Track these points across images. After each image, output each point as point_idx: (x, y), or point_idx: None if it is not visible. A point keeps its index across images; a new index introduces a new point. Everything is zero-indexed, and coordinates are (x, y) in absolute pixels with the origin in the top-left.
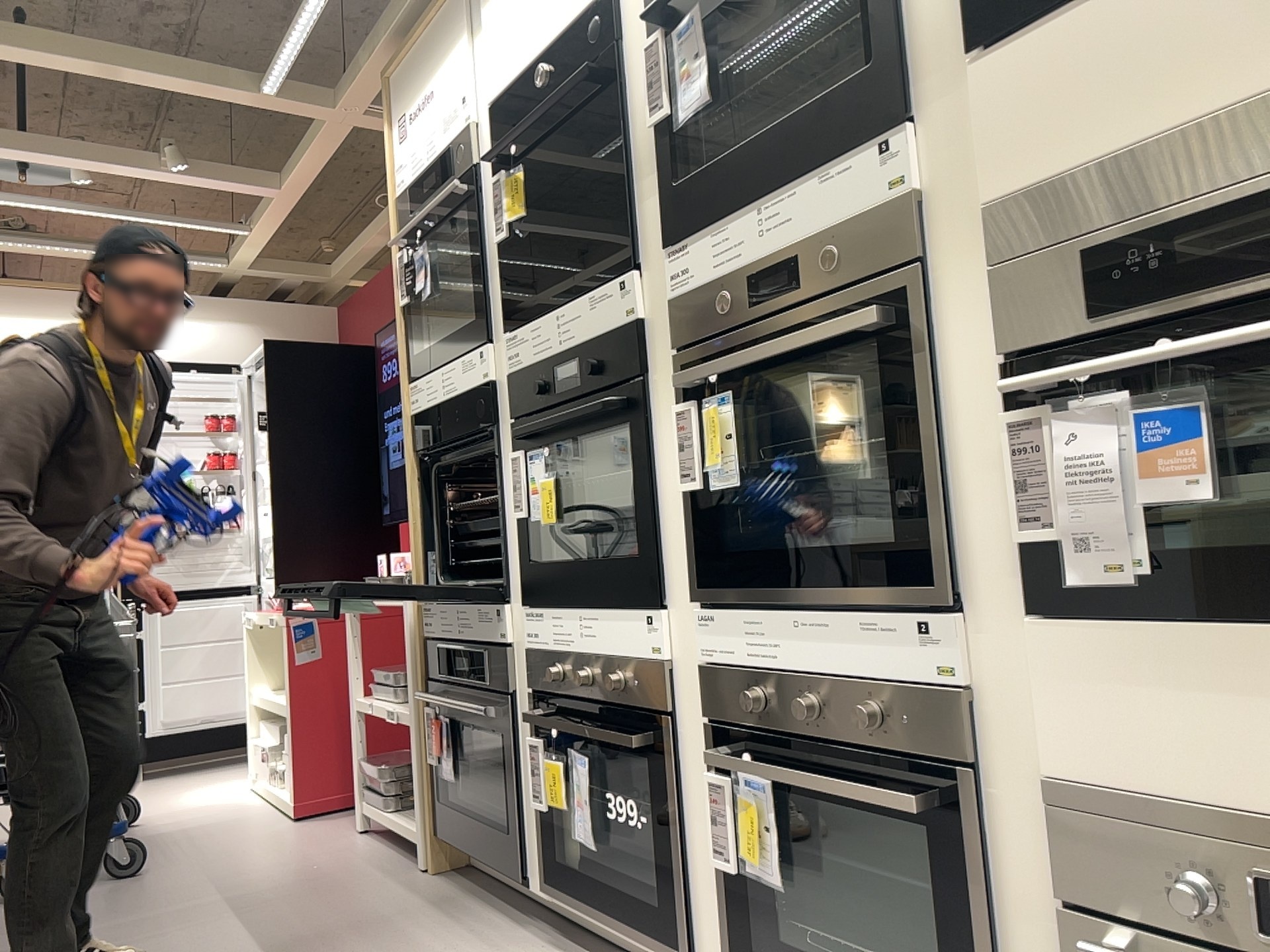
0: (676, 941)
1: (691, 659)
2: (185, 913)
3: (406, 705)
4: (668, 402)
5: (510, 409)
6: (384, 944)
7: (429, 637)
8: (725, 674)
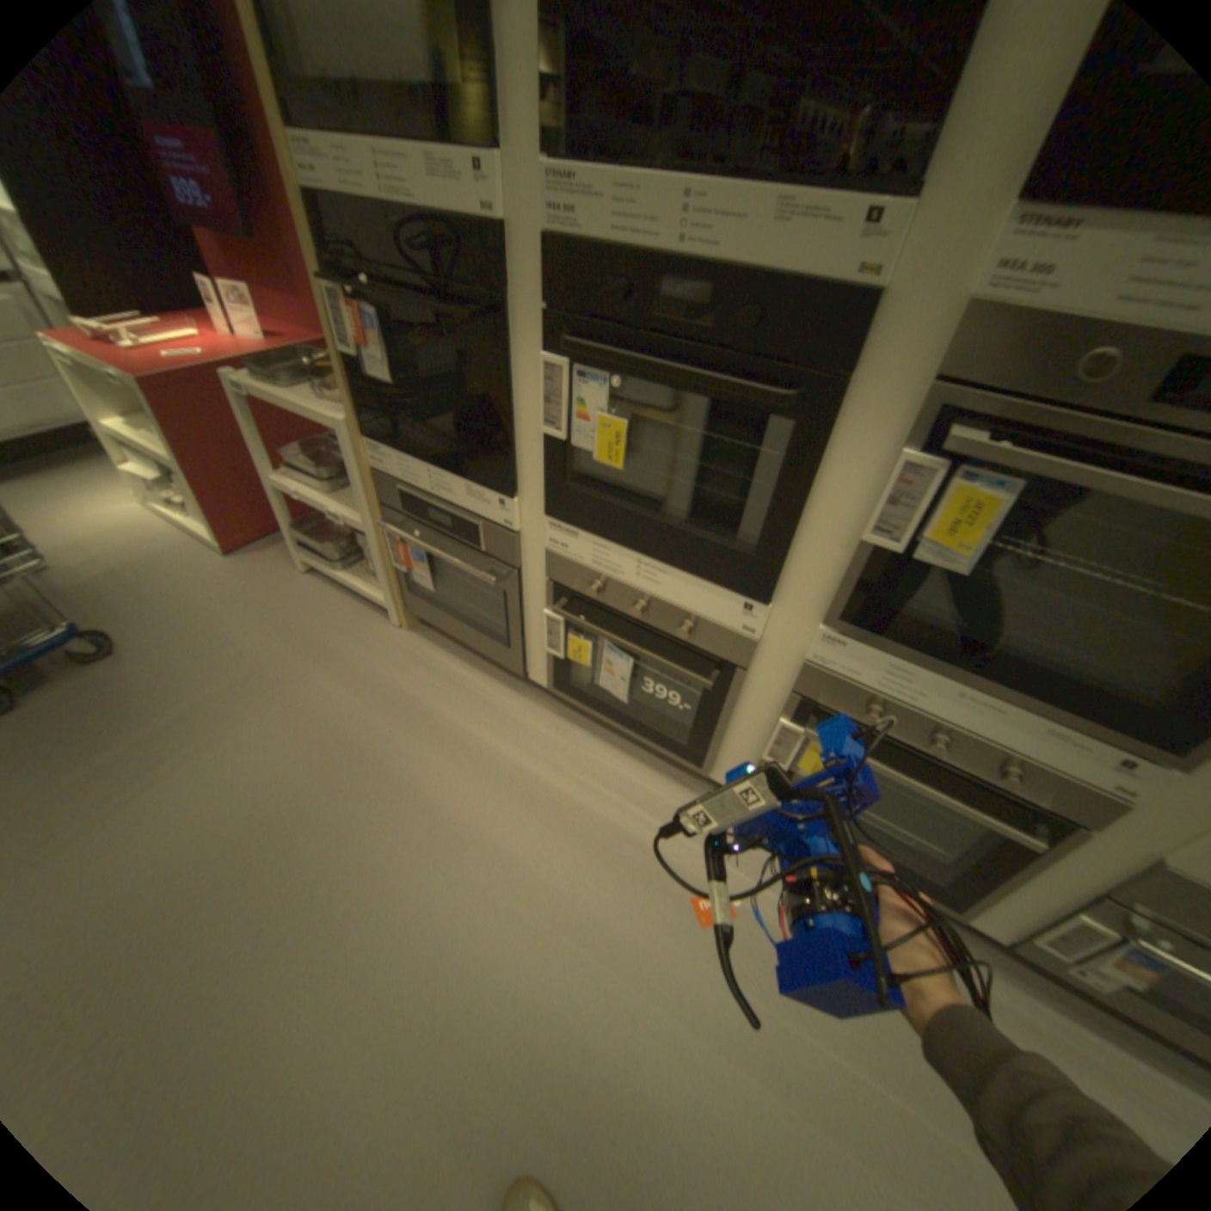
0: (697, 762)
1: (788, 645)
2: (210, 711)
3: (344, 504)
4: (876, 427)
5: (538, 286)
6: (427, 730)
7: (384, 475)
8: (840, 682)
